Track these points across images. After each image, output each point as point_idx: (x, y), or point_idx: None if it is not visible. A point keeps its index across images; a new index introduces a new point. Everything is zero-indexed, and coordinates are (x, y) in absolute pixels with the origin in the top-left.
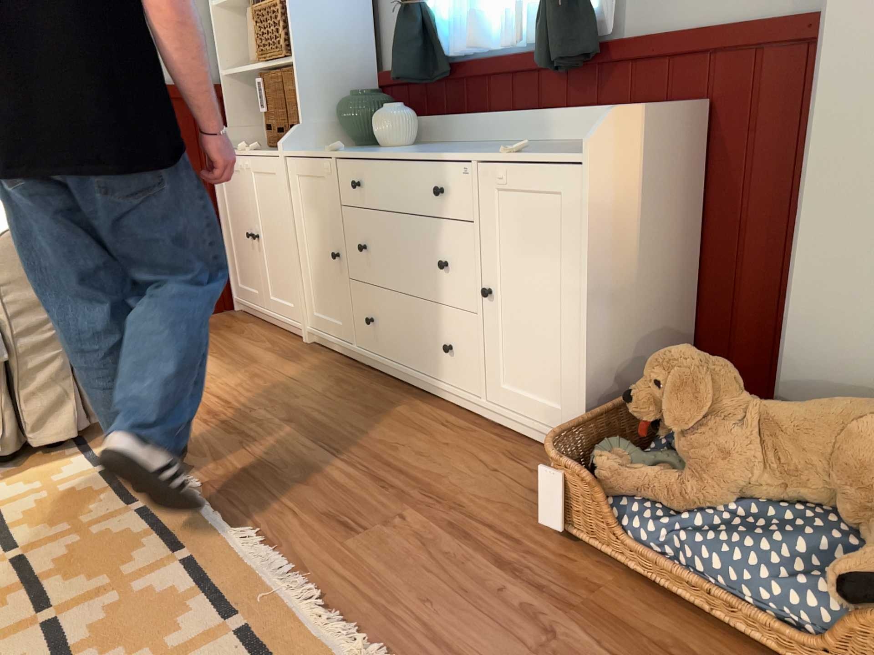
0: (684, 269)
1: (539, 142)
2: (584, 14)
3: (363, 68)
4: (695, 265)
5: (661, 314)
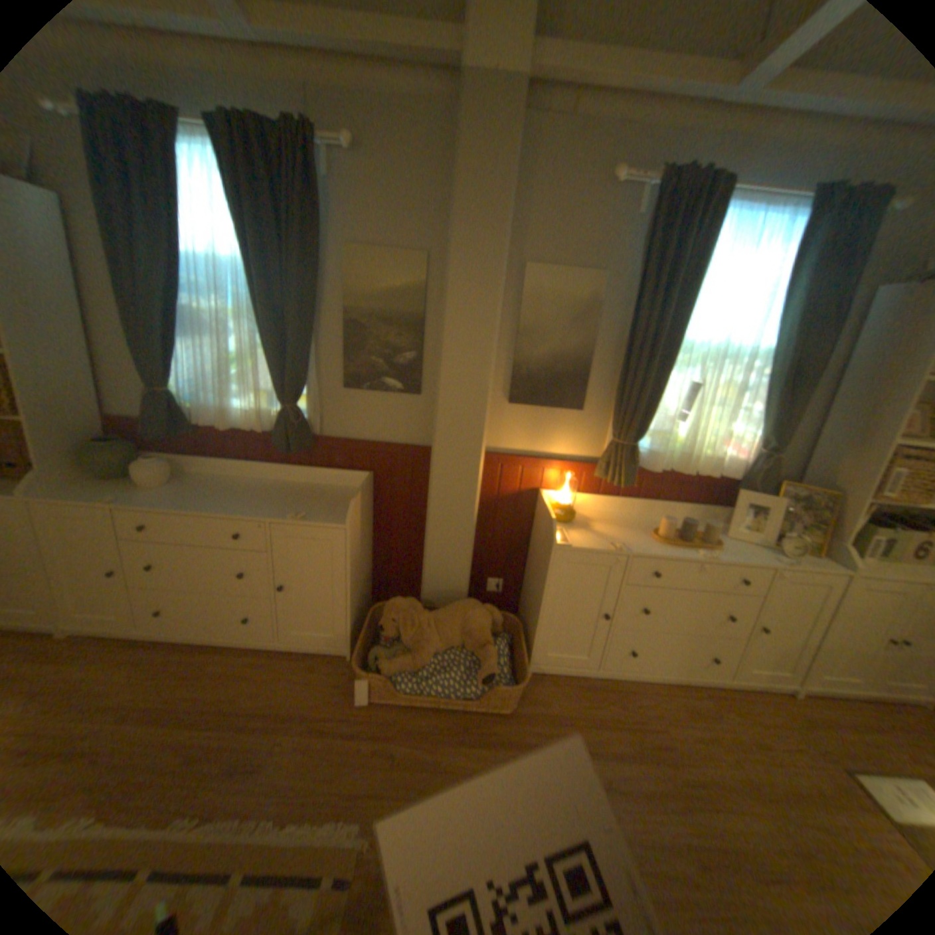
0: (369, 546)
1: (273, 482)
2: (305, 426)
3: (88, 415)
4: (371, 542)
5: (364, 571)
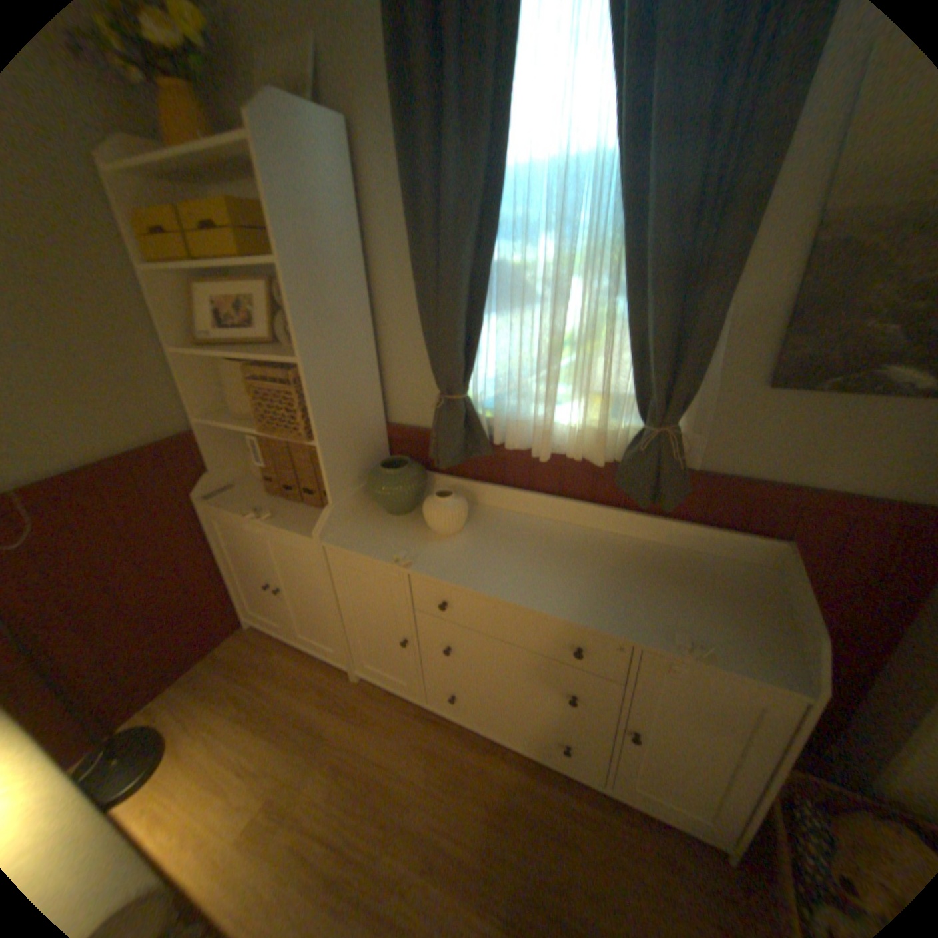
0: None
1: (603, 532)
2: (683, 456)
3: (376, 424)
4: None
5: None
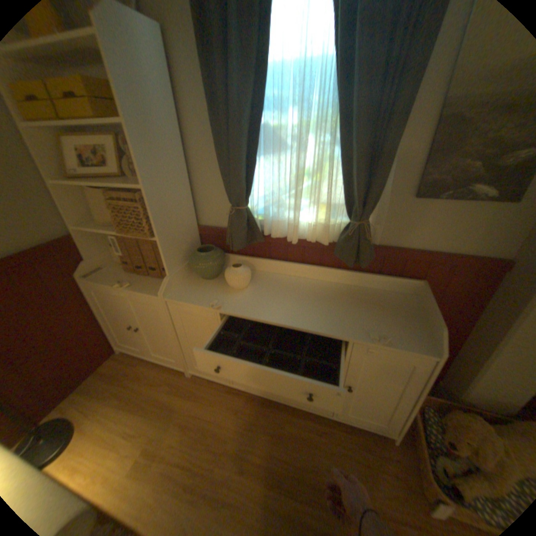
0: None
1: (327, 282)
2: (370, 237)
3: (192, 226)
4: None
5: None
